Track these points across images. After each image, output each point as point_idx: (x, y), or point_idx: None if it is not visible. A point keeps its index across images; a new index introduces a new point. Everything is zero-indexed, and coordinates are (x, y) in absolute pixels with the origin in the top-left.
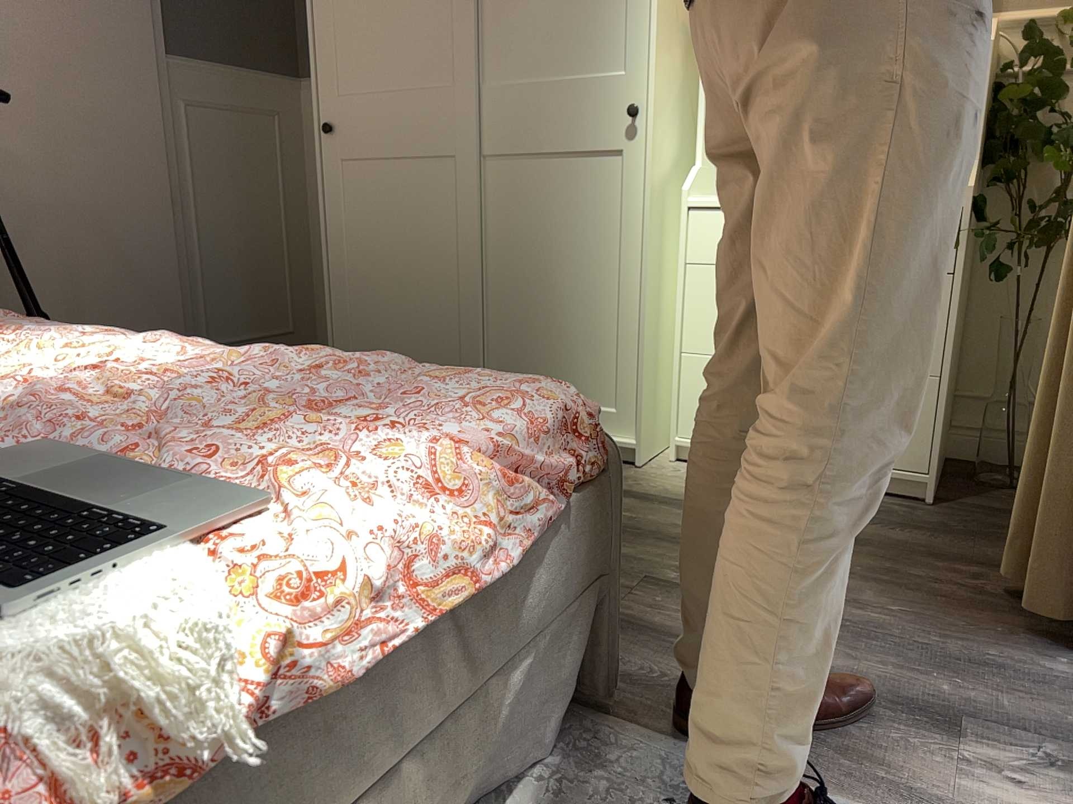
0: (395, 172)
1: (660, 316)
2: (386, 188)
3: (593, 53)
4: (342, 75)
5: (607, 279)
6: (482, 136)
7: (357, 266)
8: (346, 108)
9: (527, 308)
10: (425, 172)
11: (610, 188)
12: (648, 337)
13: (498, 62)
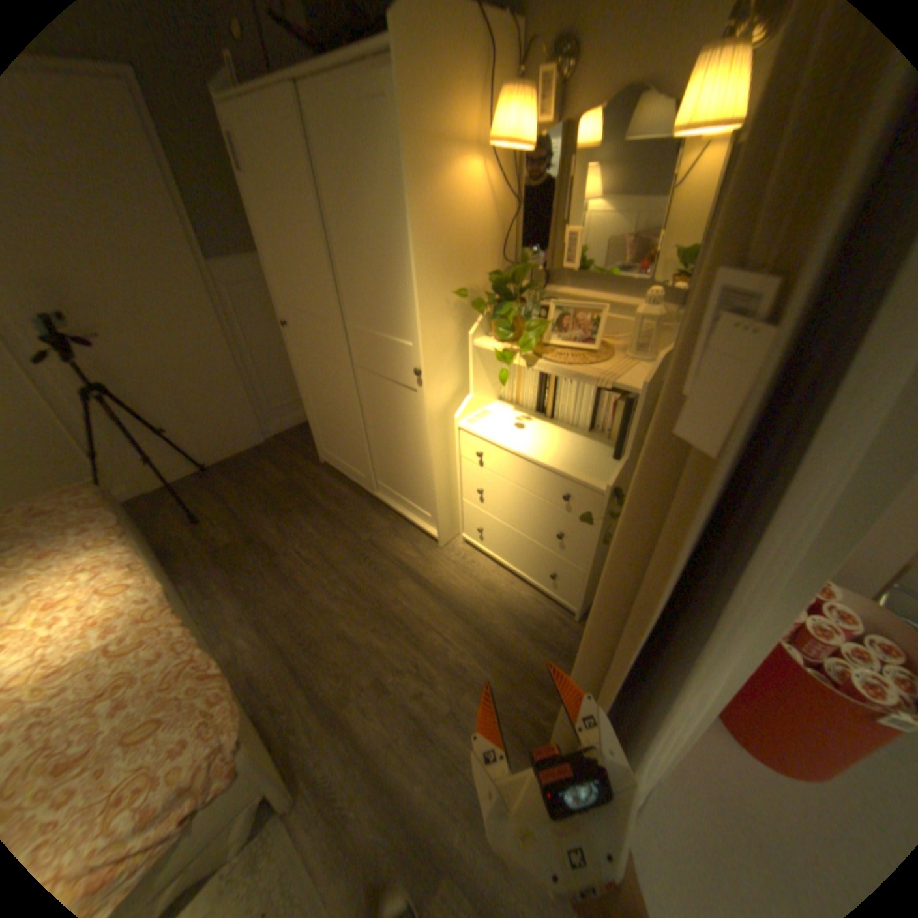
0: (319, 359)
1: (452, 475)
2: (318, 367)
3: (397, 326)
4: (285, 295)
5: (421, 455)
6: (352, 355)
7: (315, 400)
8: (291, 315)
9: (389, 452)
10: (331, 365)
11: (416, 409)
12: (441, 492)
13: (353, 313)
